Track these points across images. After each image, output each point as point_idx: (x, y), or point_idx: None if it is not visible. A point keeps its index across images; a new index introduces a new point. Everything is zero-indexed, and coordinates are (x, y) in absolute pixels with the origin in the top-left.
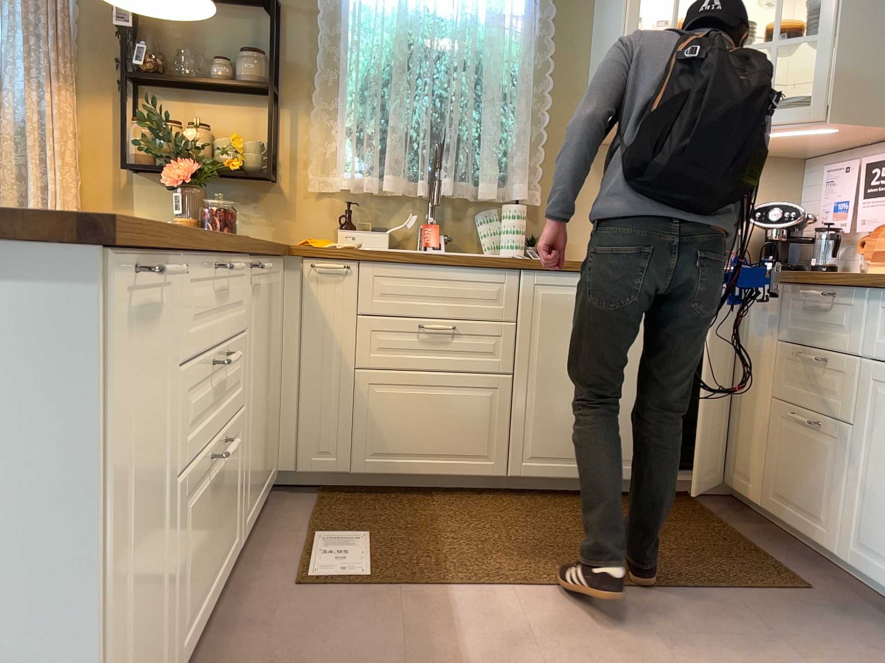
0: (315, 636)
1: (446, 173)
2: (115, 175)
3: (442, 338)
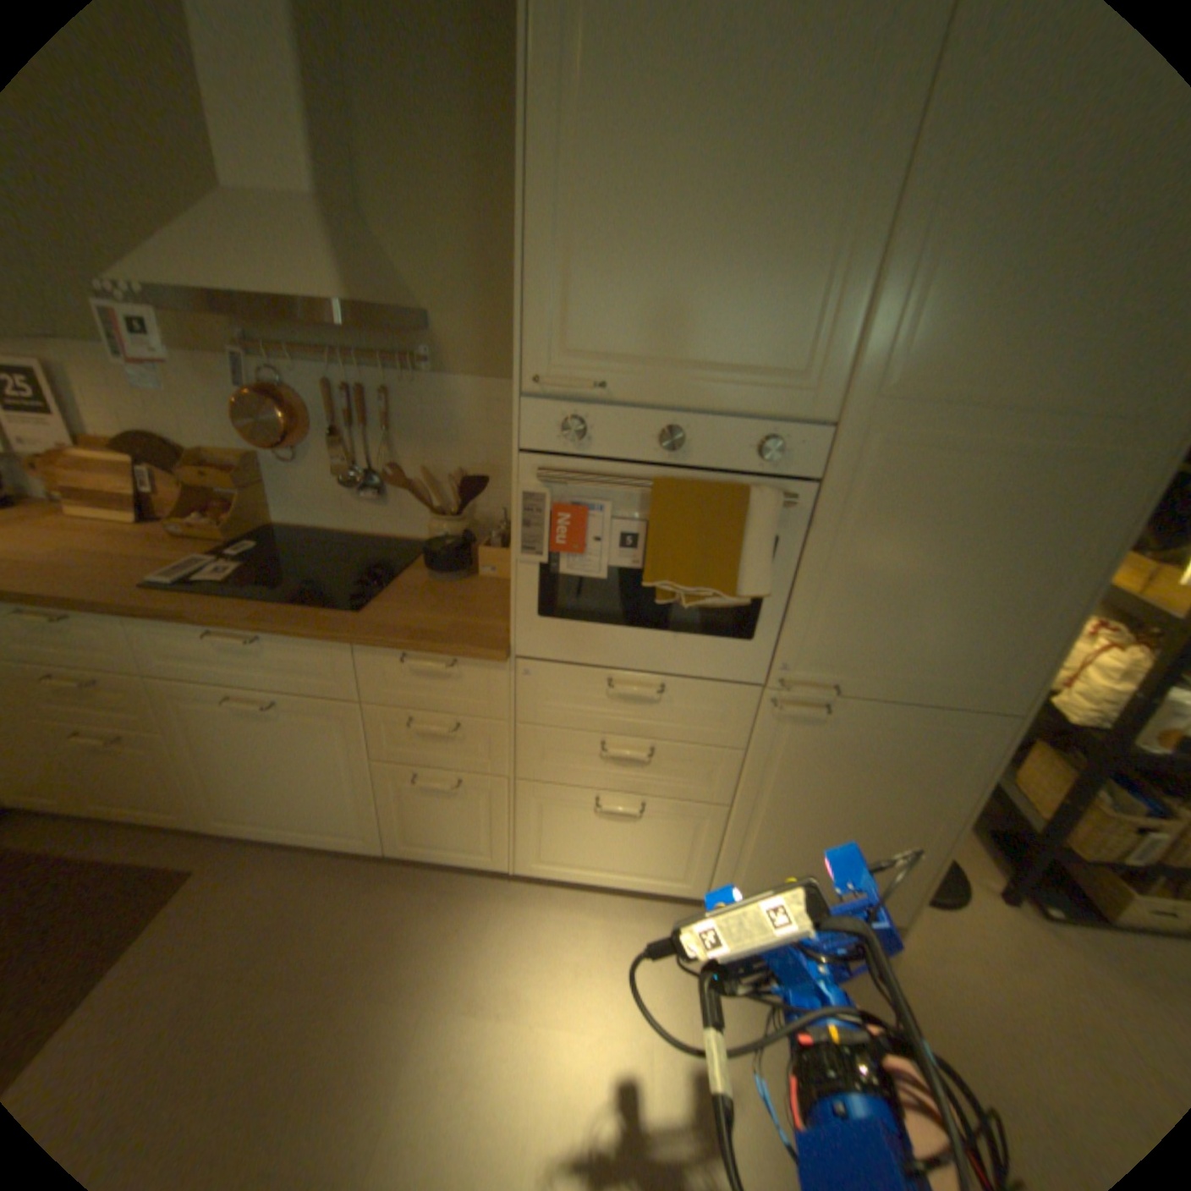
0: None
1: None
2: None
3: None
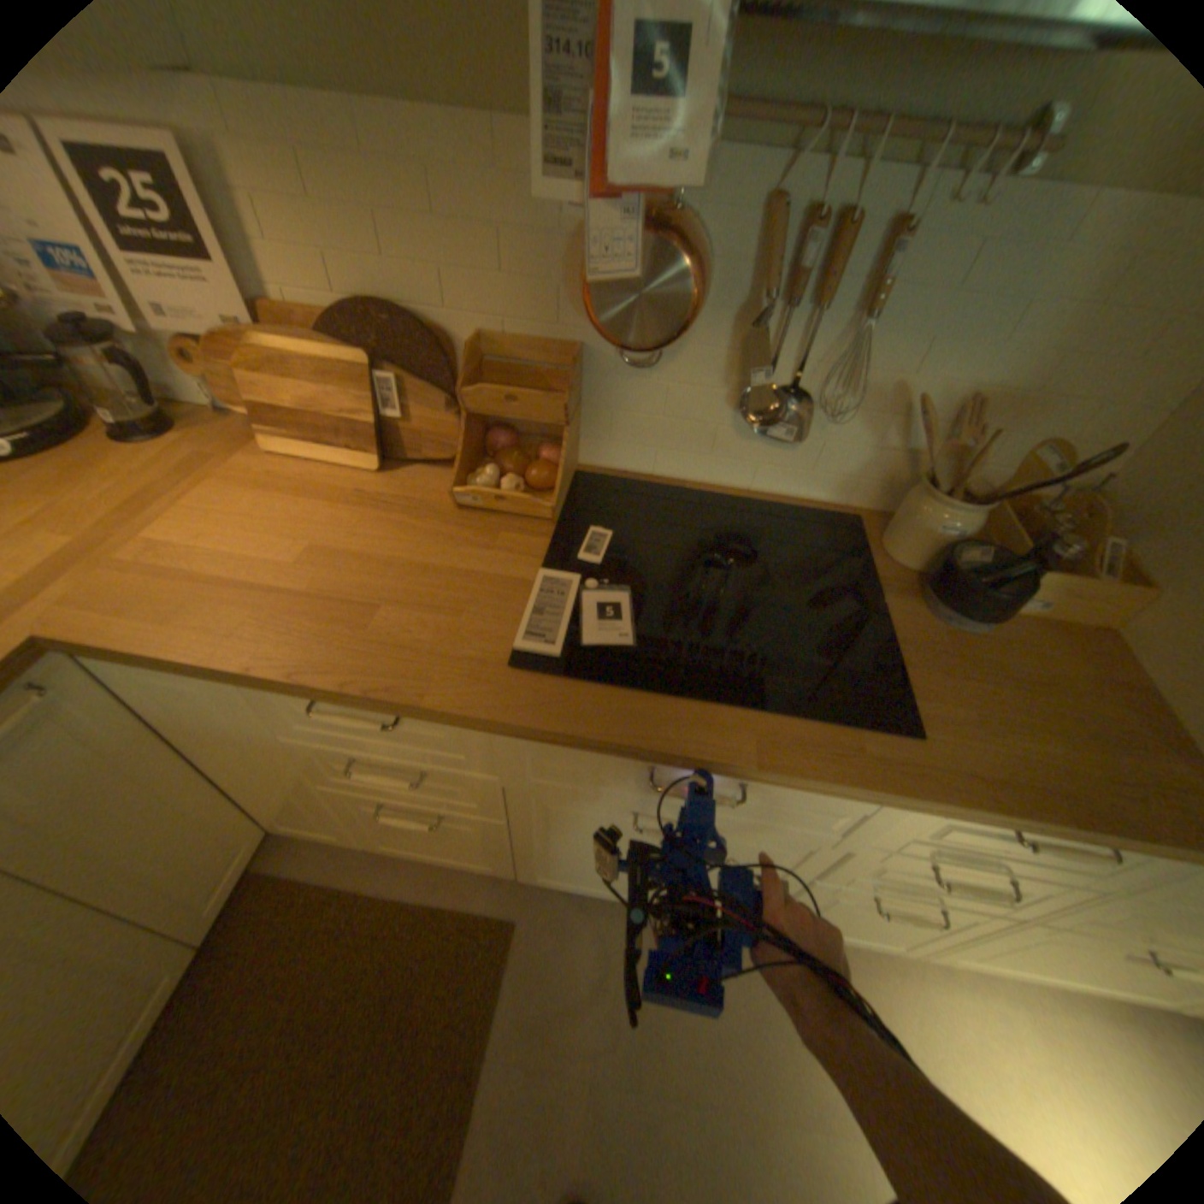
0: None
1: None
2: None
3: None
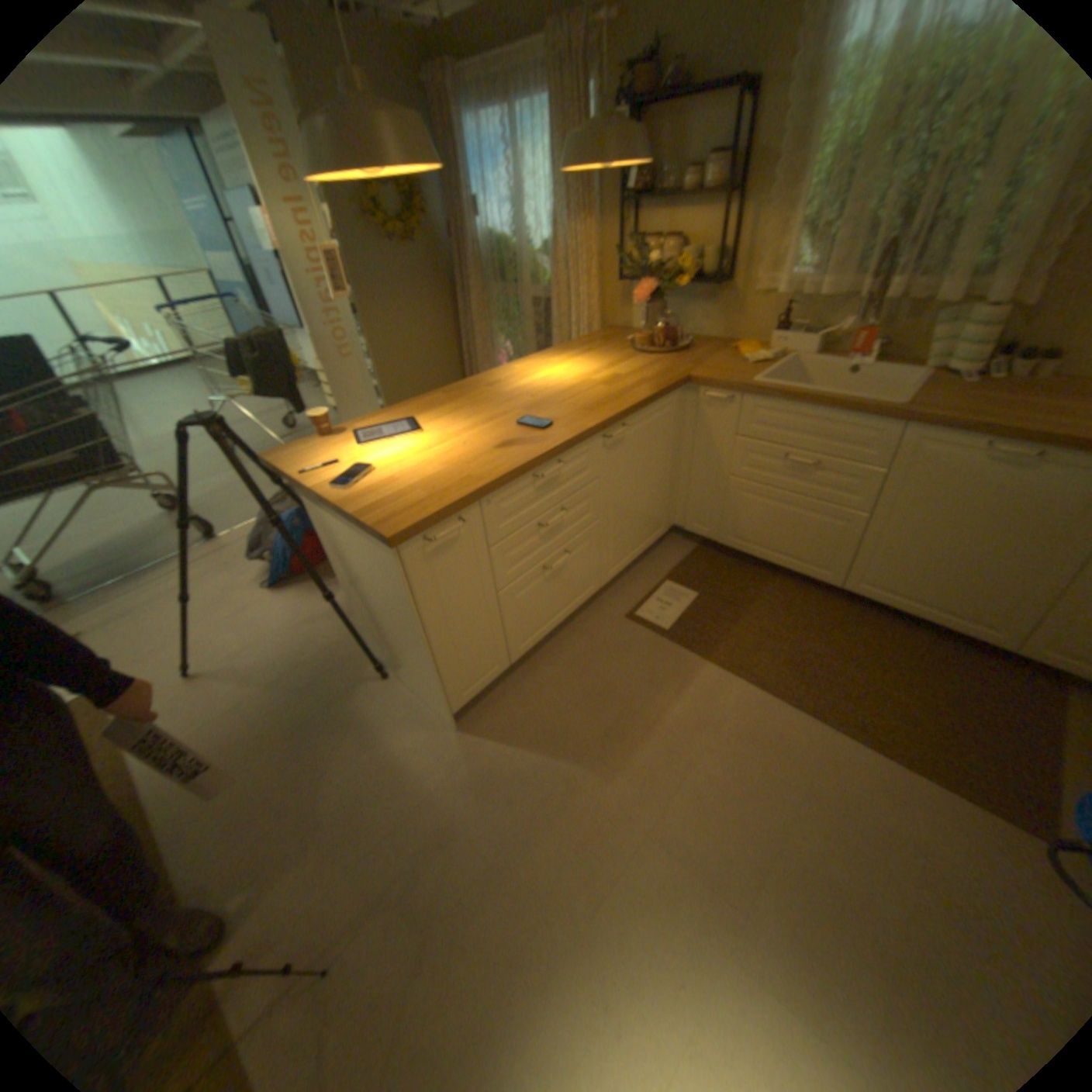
0: (609, 656)
1: (901, 269)
2: (620, 278)
3: (806, 469)
